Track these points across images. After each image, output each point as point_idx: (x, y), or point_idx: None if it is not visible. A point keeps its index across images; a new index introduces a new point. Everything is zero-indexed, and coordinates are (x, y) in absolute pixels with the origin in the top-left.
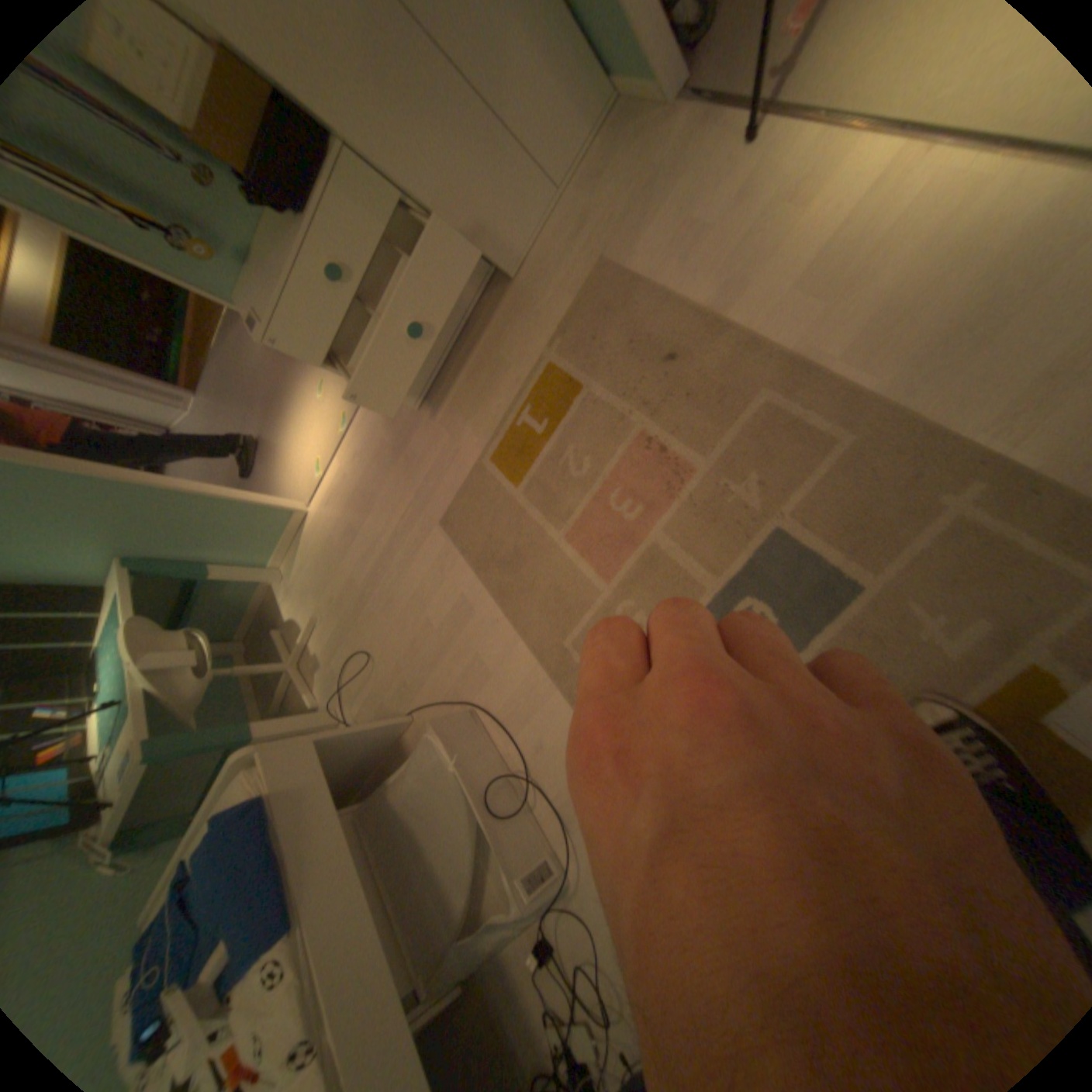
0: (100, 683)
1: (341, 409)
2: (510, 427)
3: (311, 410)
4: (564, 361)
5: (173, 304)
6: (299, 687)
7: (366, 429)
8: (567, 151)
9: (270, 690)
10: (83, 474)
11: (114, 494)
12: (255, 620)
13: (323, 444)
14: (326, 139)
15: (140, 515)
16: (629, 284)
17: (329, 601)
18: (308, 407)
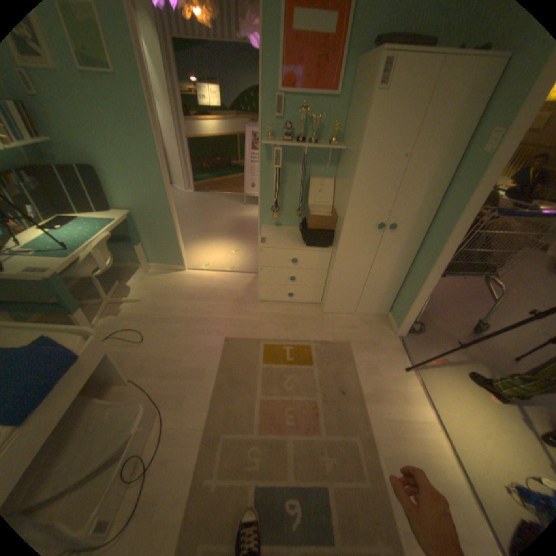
0: (55, 226)
1: (234, 266)
2: (279, 346)
3: (225, 252)
4: (314, 352)
5: (220, 171)
6: (98, 314)
7: (235, 282)
8: (365, 310)
9: (81, 296)
10: (165, 195)
11: (160, 206)
12: (114, 269)
13: (216, 264)
14: (328, 246)
15: (154, 216)
16: (349, 359)
17: (152, 305)
18: (225, 250)
